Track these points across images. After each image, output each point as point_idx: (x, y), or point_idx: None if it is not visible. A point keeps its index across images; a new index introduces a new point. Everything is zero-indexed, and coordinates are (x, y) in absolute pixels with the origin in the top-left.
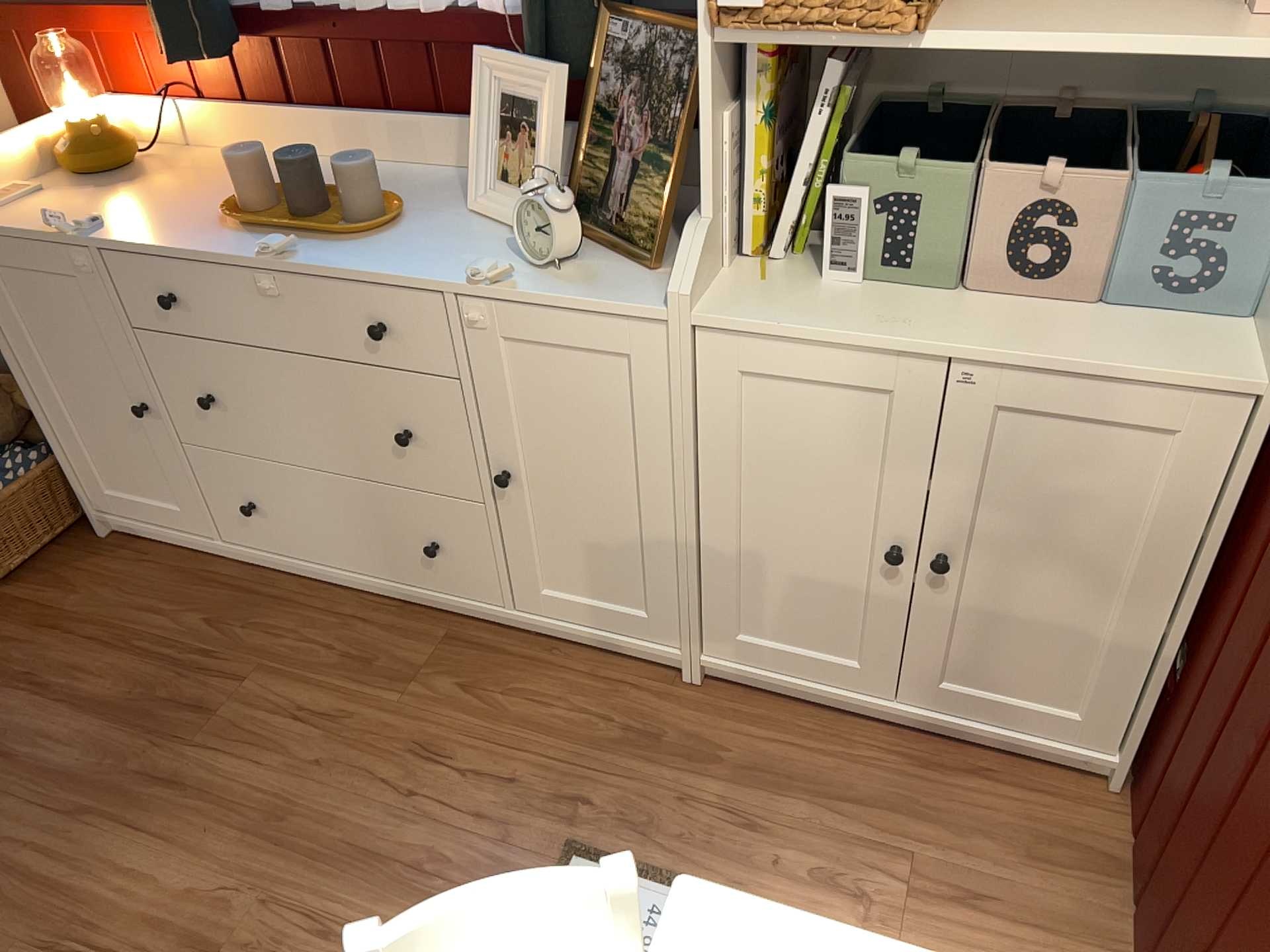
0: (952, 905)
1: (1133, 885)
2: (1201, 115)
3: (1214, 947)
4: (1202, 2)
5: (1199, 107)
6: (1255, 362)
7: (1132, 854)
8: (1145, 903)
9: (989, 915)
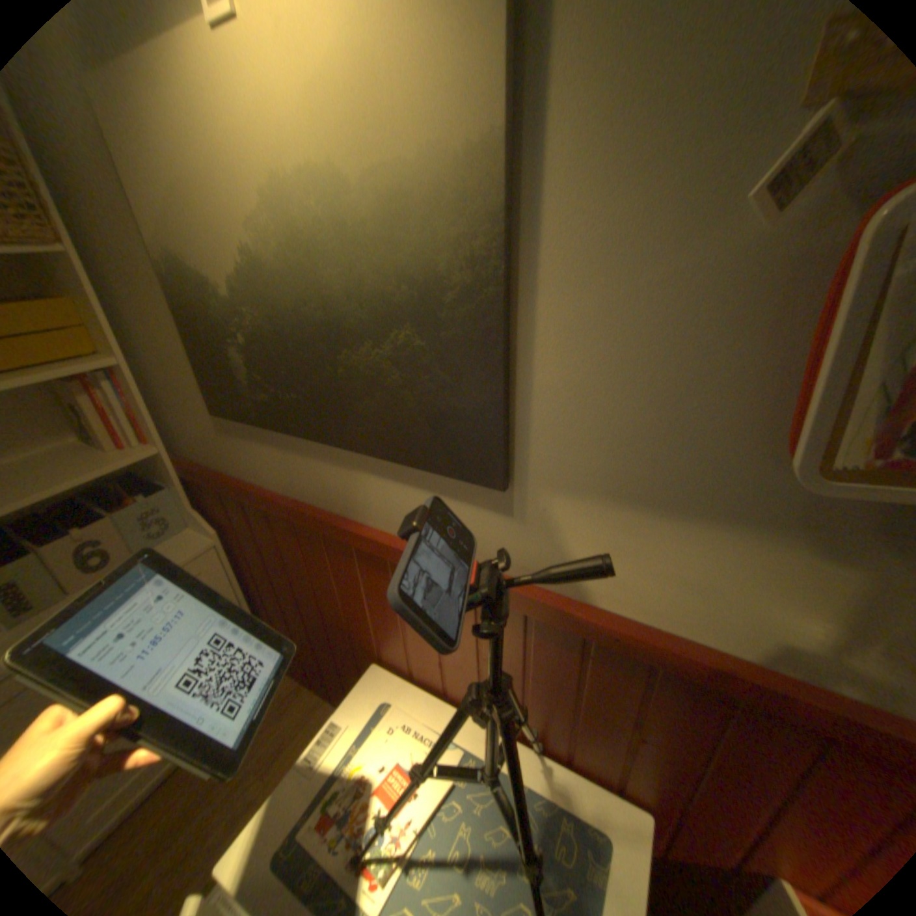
0: (274, 765)
1: (305, 691)
2: (105, 485)
3: (335, 673)
4: (79, 457)
5: (102, 483)
6: (203, 541)
7: (296, 685)
8: (312, 690)
9: (285, 751)
